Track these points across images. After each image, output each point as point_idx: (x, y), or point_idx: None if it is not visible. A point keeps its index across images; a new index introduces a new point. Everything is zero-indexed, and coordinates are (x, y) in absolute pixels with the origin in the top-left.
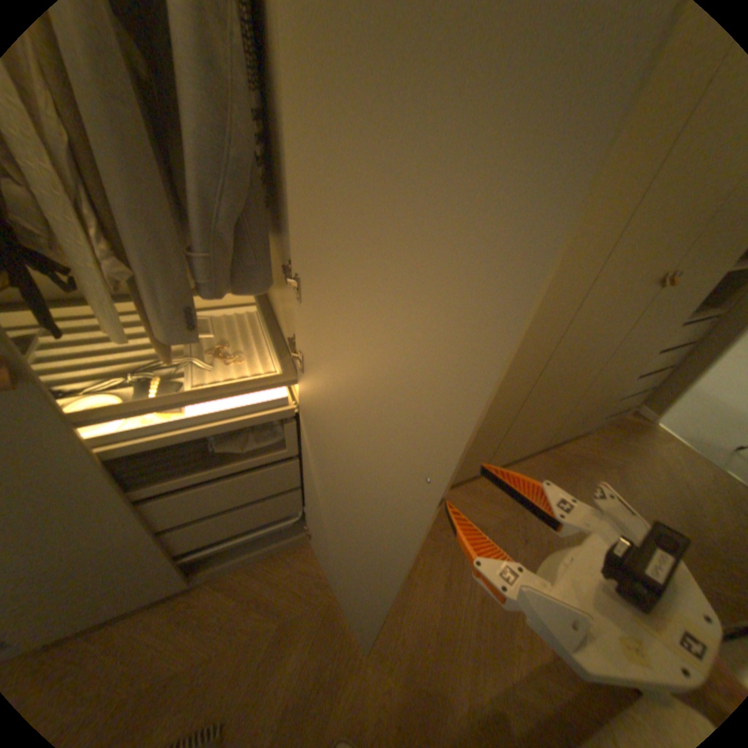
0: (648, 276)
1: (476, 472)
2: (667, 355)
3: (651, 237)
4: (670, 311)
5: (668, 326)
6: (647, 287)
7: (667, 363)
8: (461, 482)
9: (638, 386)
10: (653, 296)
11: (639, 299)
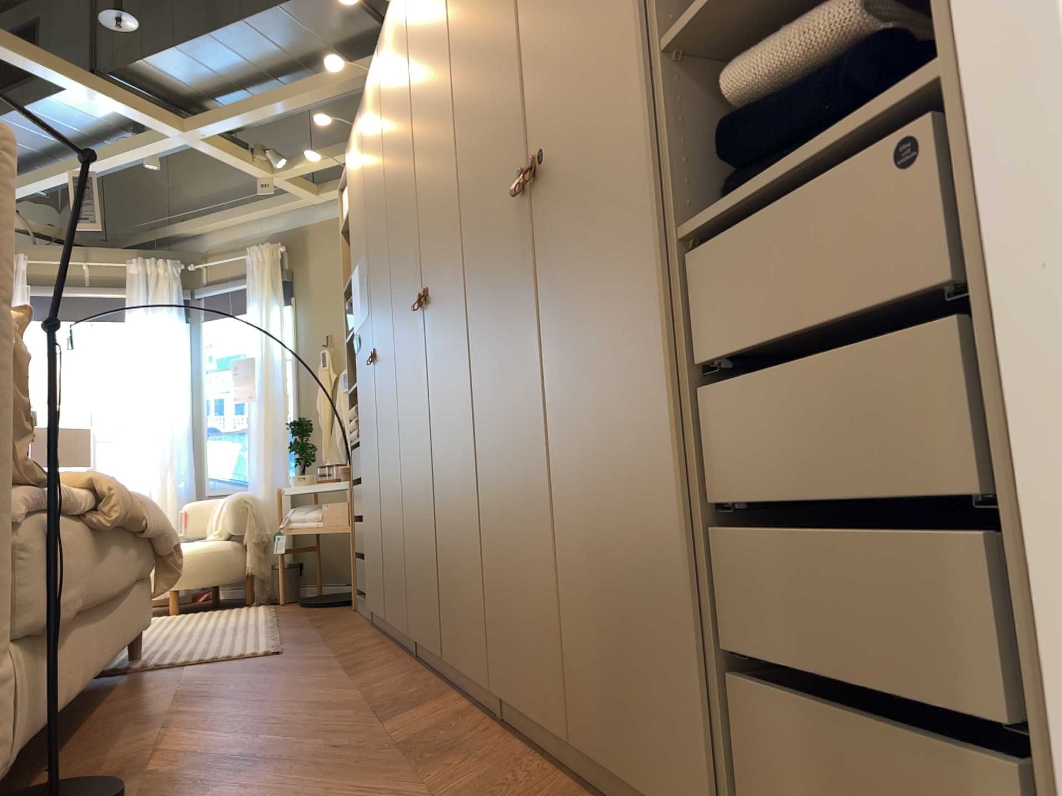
0: (501, 200)
1: (481, 649)
2: (744, 372)
3: (479, 166)
4: (574, 223)
5: (600, 258)
6: (509, 213)
7: (800, 429)
8: (487, 685)
9: (737, 553)
10: (526, 219)
11: (511, 234)
